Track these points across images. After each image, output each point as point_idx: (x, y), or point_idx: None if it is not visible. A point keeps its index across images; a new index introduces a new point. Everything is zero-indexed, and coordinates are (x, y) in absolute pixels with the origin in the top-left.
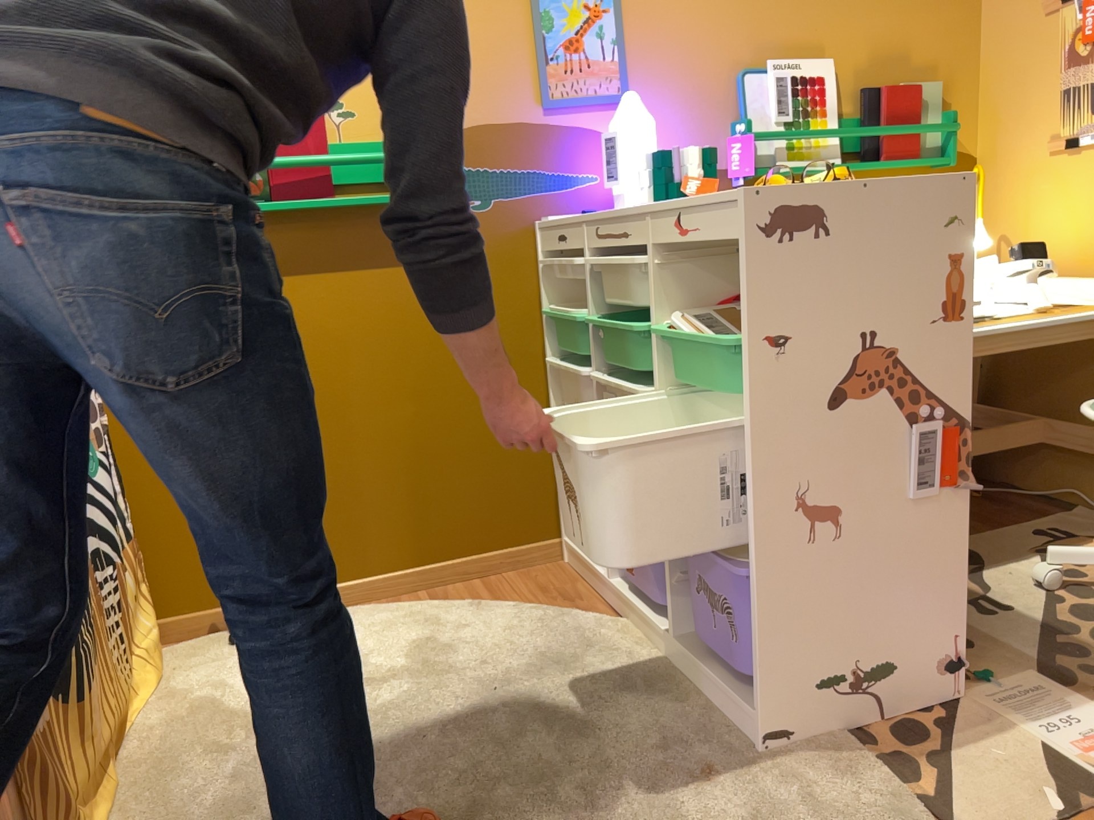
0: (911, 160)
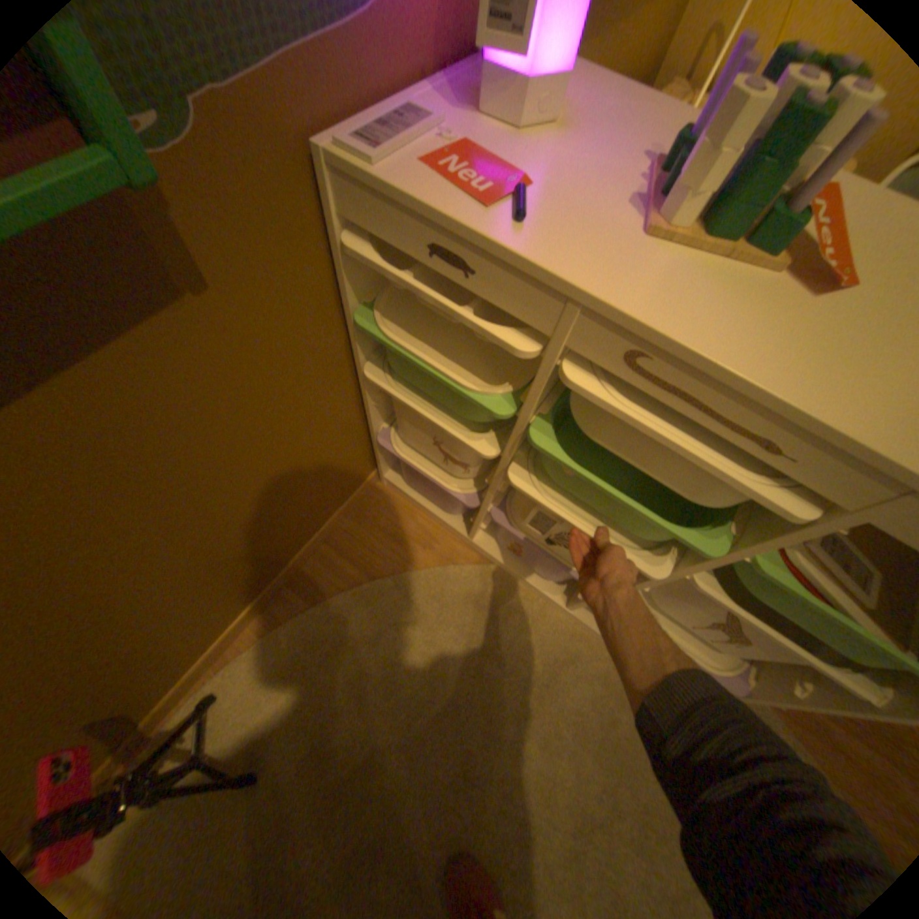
0: None
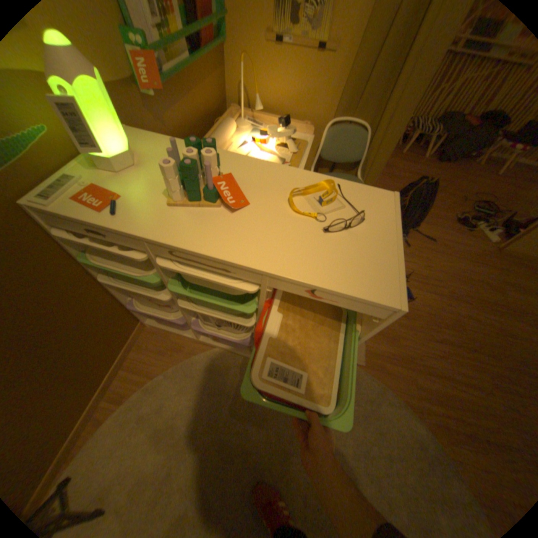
0: (214, 44)
